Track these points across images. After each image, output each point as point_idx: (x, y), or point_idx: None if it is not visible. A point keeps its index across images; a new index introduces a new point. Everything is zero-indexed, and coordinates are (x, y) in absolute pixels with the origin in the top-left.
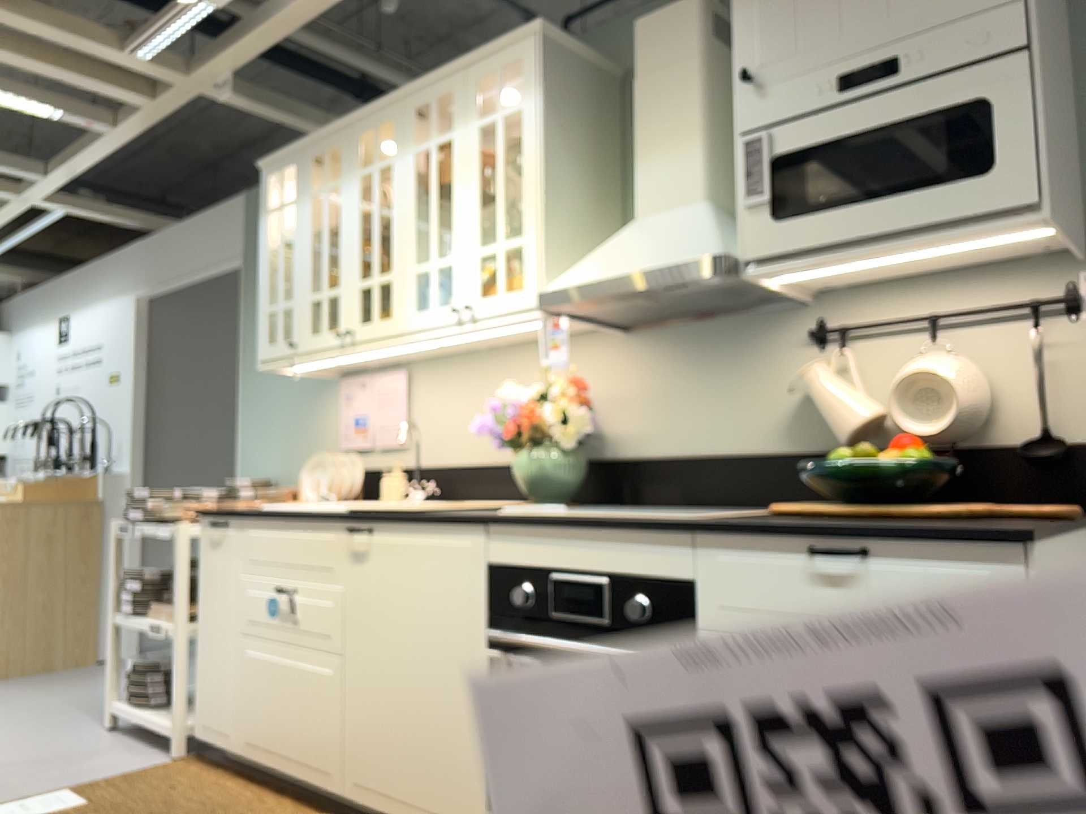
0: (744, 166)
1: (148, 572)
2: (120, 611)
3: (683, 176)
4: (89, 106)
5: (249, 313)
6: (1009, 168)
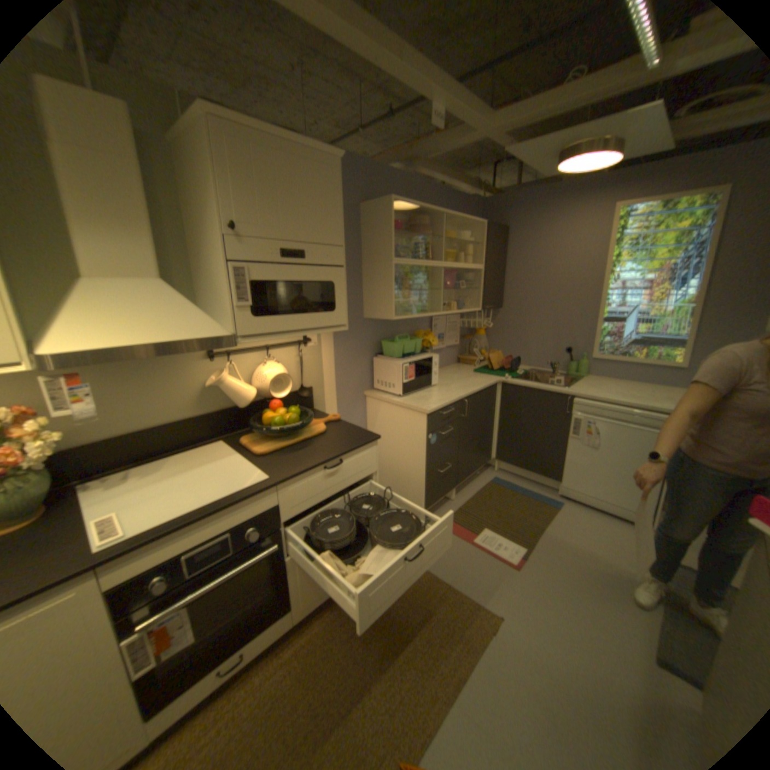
0: (234, 281)
1: None
2: None
3: (136, 254)
4: None
5: None
6: (339, 311)
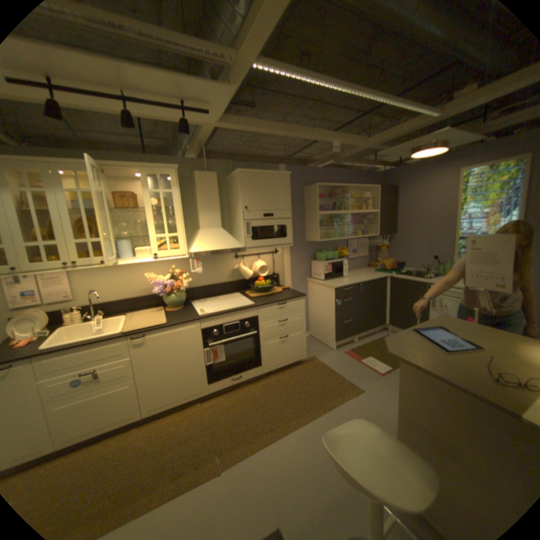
0: (246, 228)
1: None
2: None
3: (216, 220)
4: None
5: None
6: (288, 238)
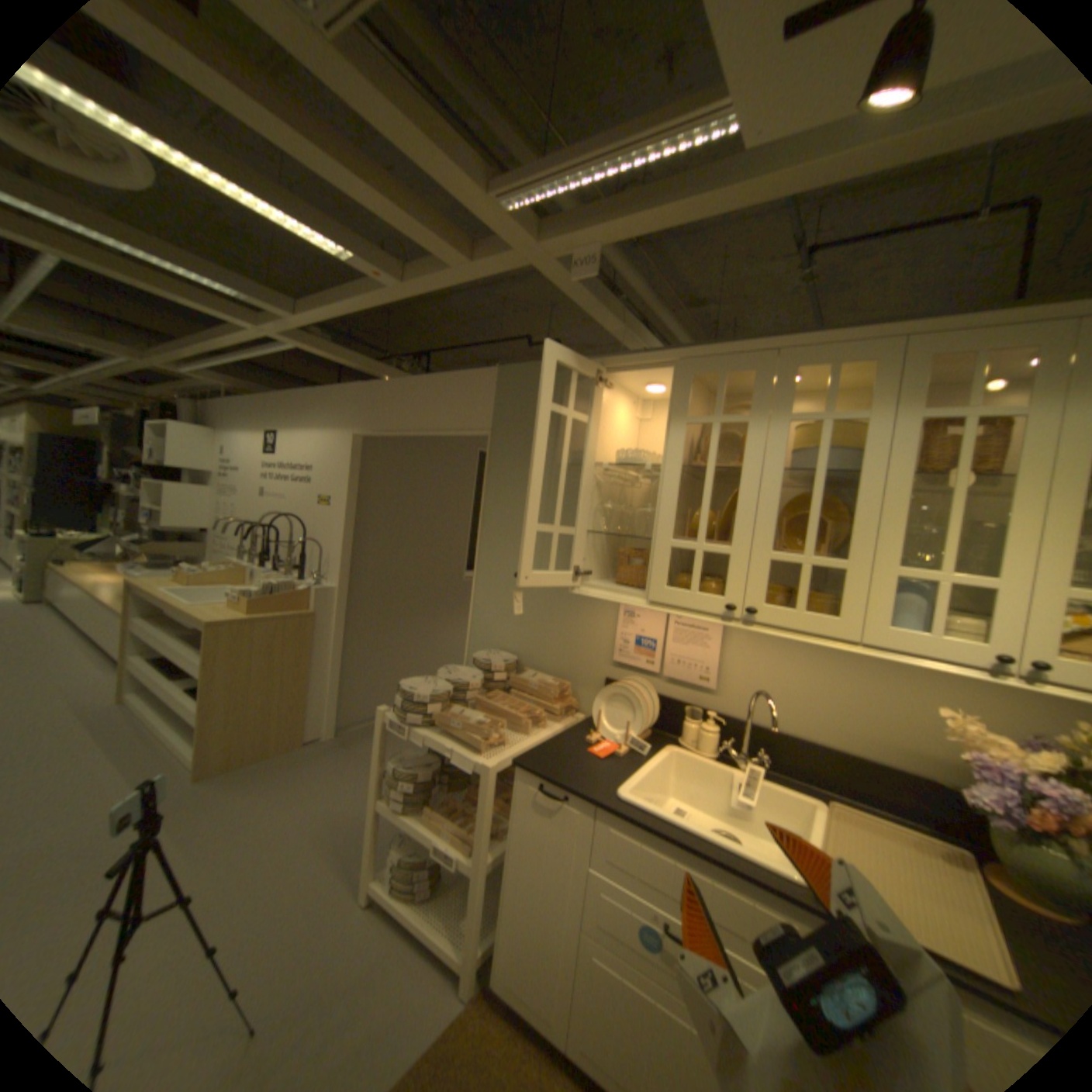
0: None
1: (413, 761)
2: (382, 796)
3: None
4: (378, 251)
5: (494, 486)
6: None
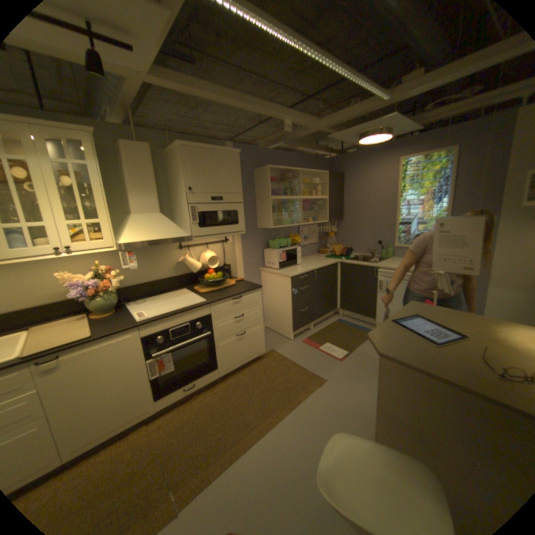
0: (191, 212)
1: None
2: None
3: (152, 203)
4: None
5: None
6: (241, 224)
